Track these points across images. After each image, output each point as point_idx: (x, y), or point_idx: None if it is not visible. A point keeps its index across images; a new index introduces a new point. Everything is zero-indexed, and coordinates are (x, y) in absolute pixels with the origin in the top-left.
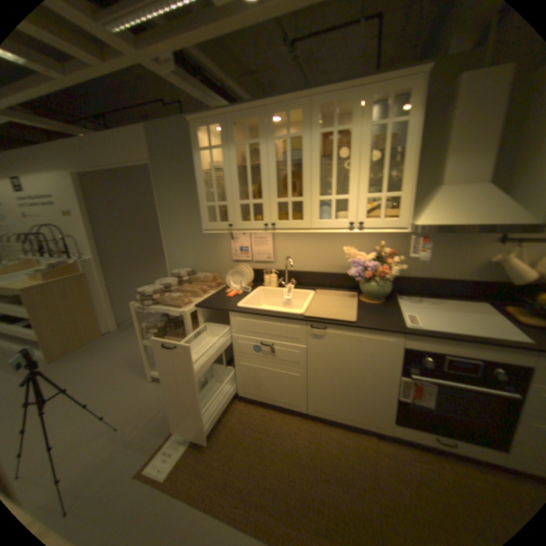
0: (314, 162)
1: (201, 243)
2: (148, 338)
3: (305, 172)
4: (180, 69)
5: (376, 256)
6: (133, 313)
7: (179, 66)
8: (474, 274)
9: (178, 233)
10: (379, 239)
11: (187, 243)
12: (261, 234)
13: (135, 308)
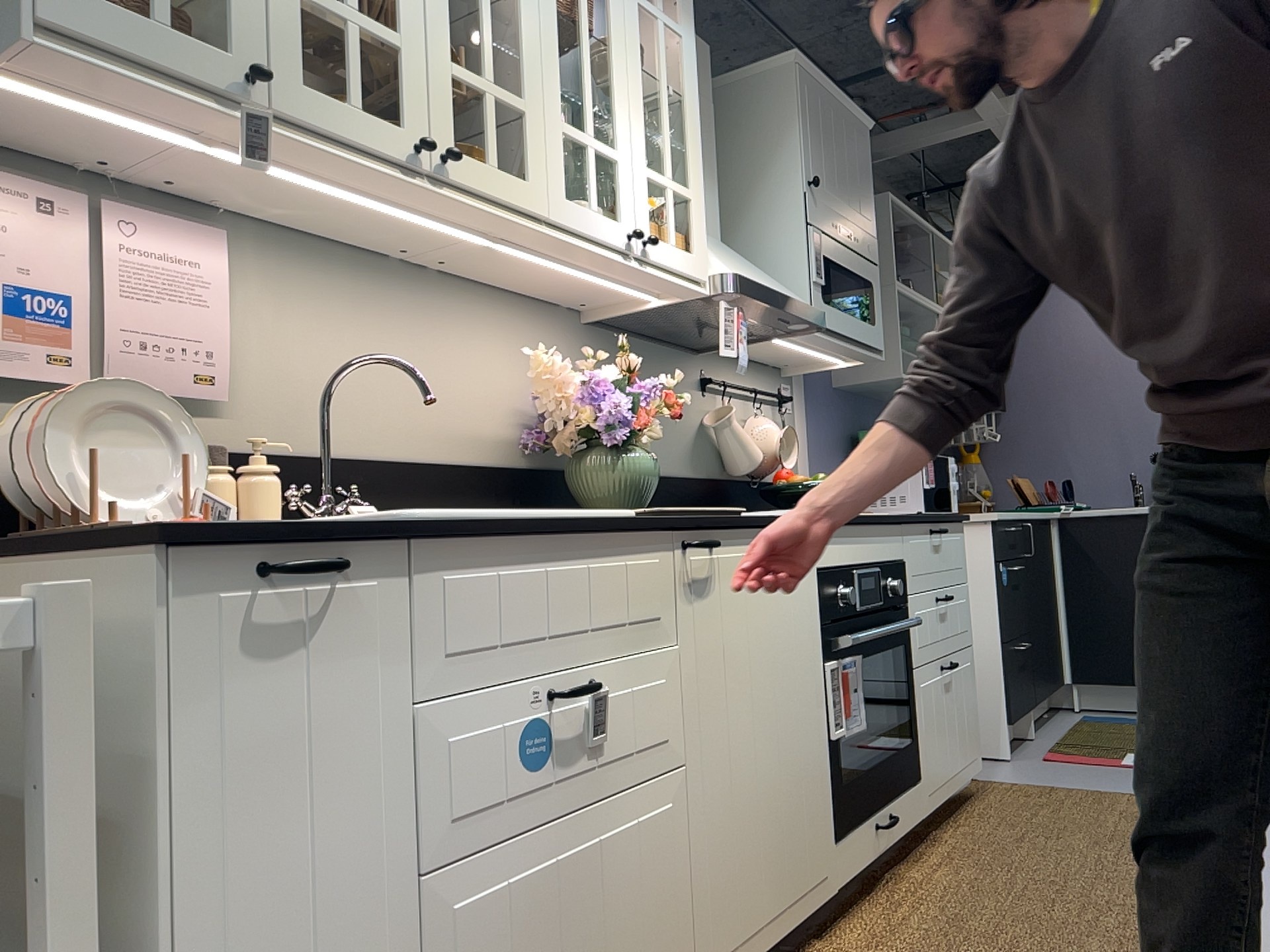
0: (544, 7)
1: None
2: None
3: (524, 18)
4: None
5: (606, 377)
6: None
7: None
8: (689, 460)
9: None
10: (561, 344)
11: None
12: (161, 232)
13: None
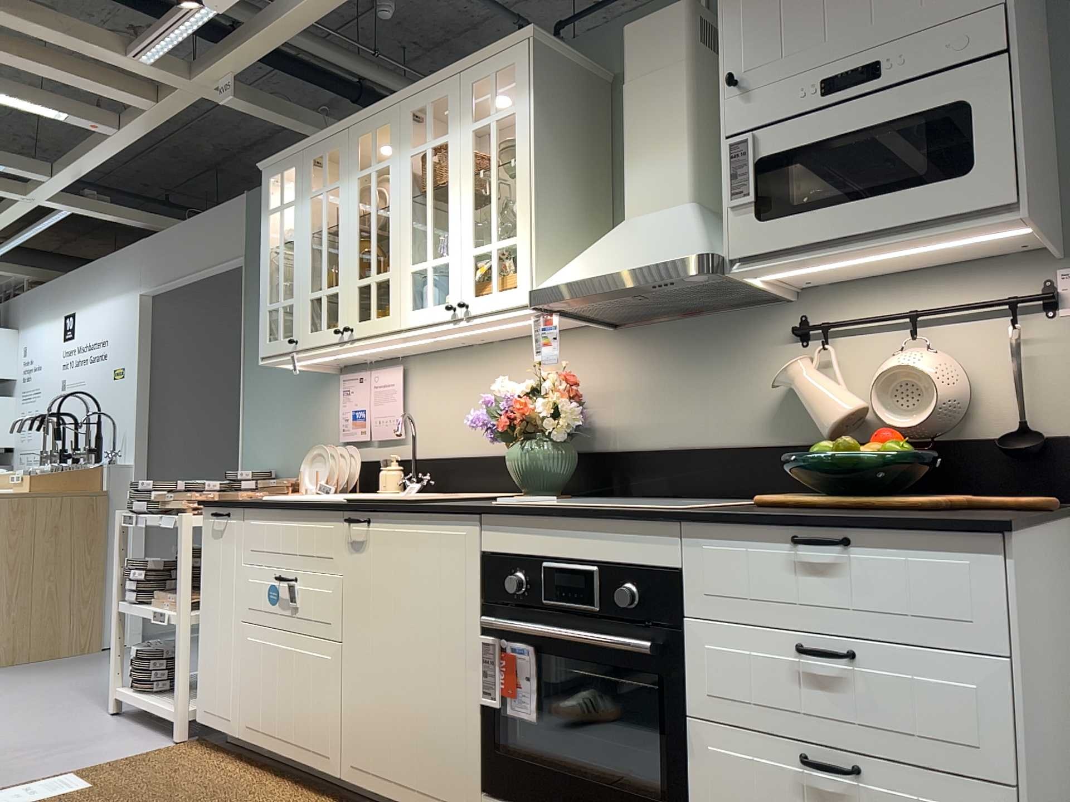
0: (402, 206)
1: (295, 410)
2: (127, 592)
3: (390, 224)
4: (275, 99)
5: (535, 388)
6: (116, 531)
7: (279, 96)
8: (761, 427)
9: (264, 393)
10: (568, 359)
11: (275, 412)
12: (383, 375)
13: (120, 520)
